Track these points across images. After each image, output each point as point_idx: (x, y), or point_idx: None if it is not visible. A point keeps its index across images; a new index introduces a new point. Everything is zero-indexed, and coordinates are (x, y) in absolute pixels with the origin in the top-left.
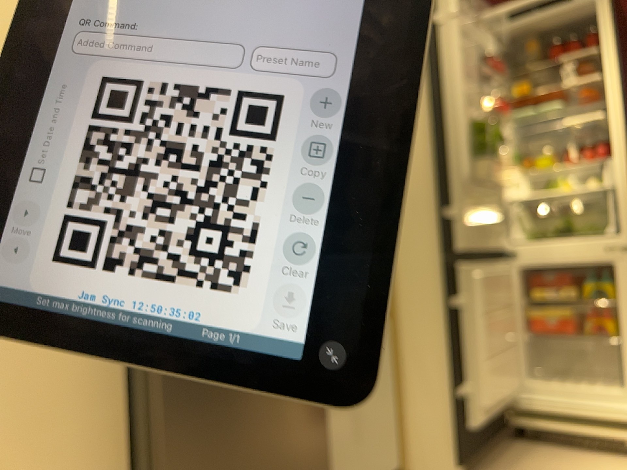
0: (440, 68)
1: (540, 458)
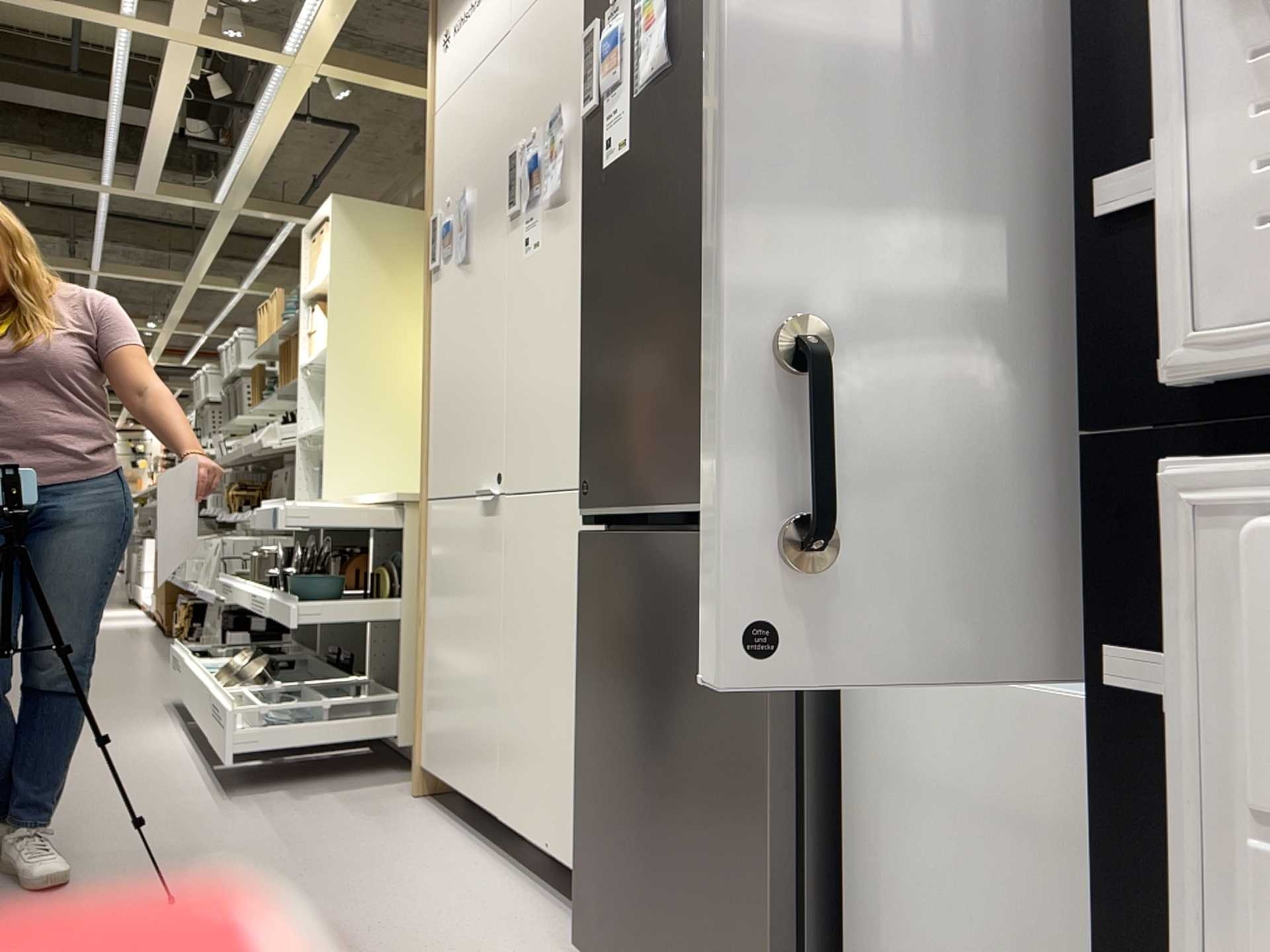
0: None
1: None
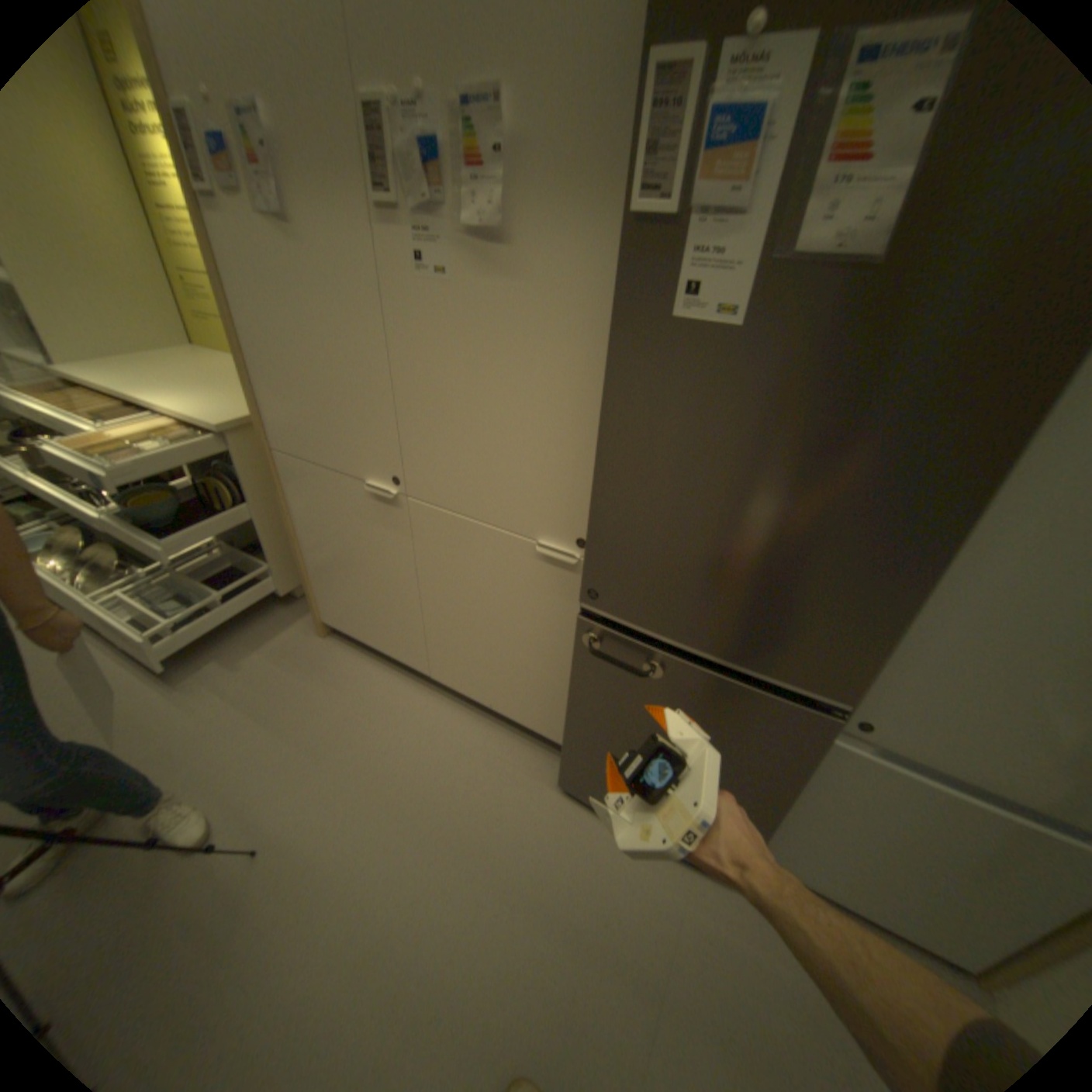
0: None
1: None
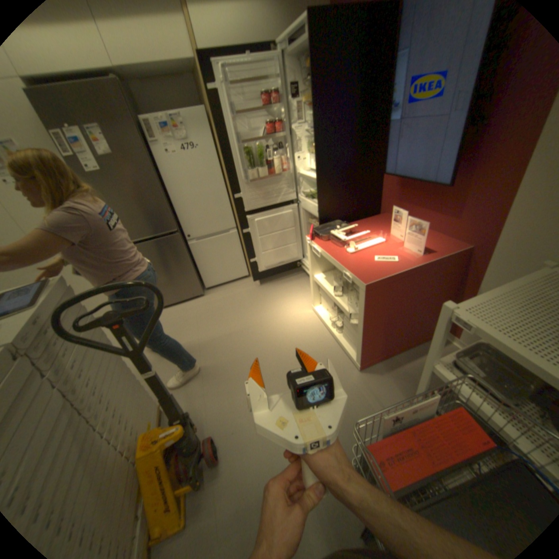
0: (223, 121)
1: (296, 282)
